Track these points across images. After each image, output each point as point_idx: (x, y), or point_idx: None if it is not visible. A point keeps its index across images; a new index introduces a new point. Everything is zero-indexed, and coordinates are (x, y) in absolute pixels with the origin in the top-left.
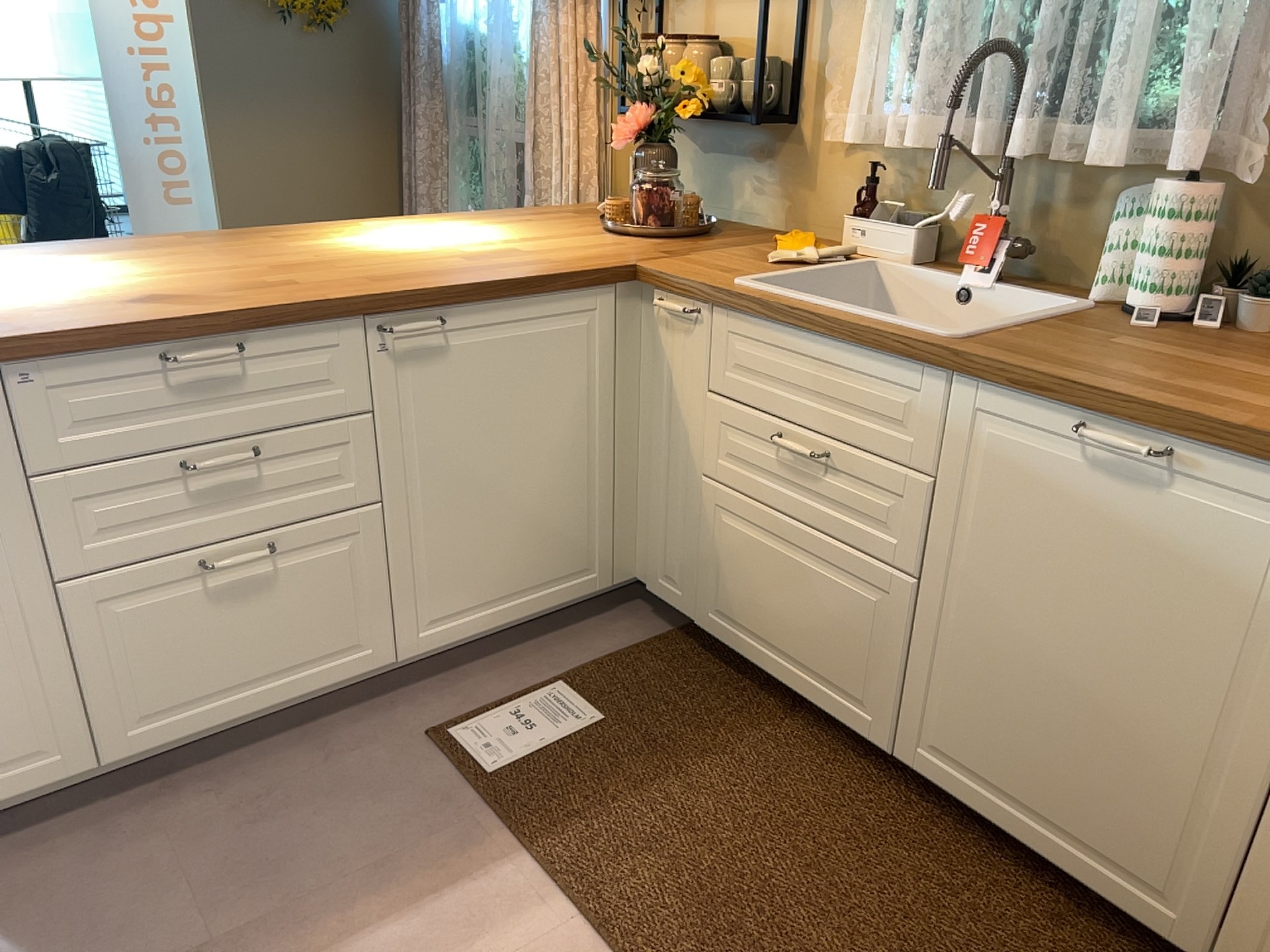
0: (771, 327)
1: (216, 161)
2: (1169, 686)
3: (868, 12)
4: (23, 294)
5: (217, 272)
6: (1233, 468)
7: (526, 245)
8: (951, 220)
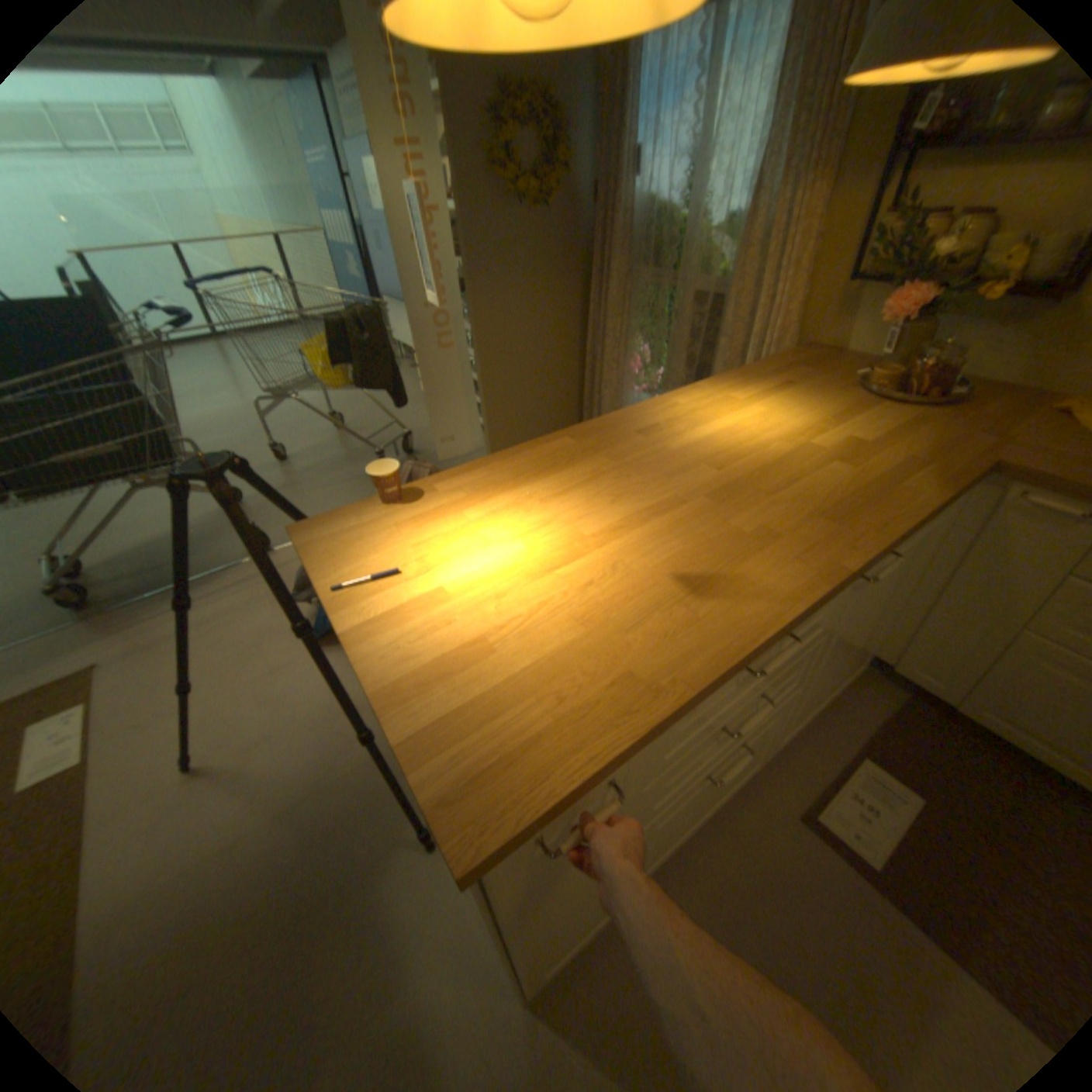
0: None
1: (473, 318)
2: None
3: None
4: (562, 581)
5: (674, 510)
6: None
7: (852, 428)
8: None
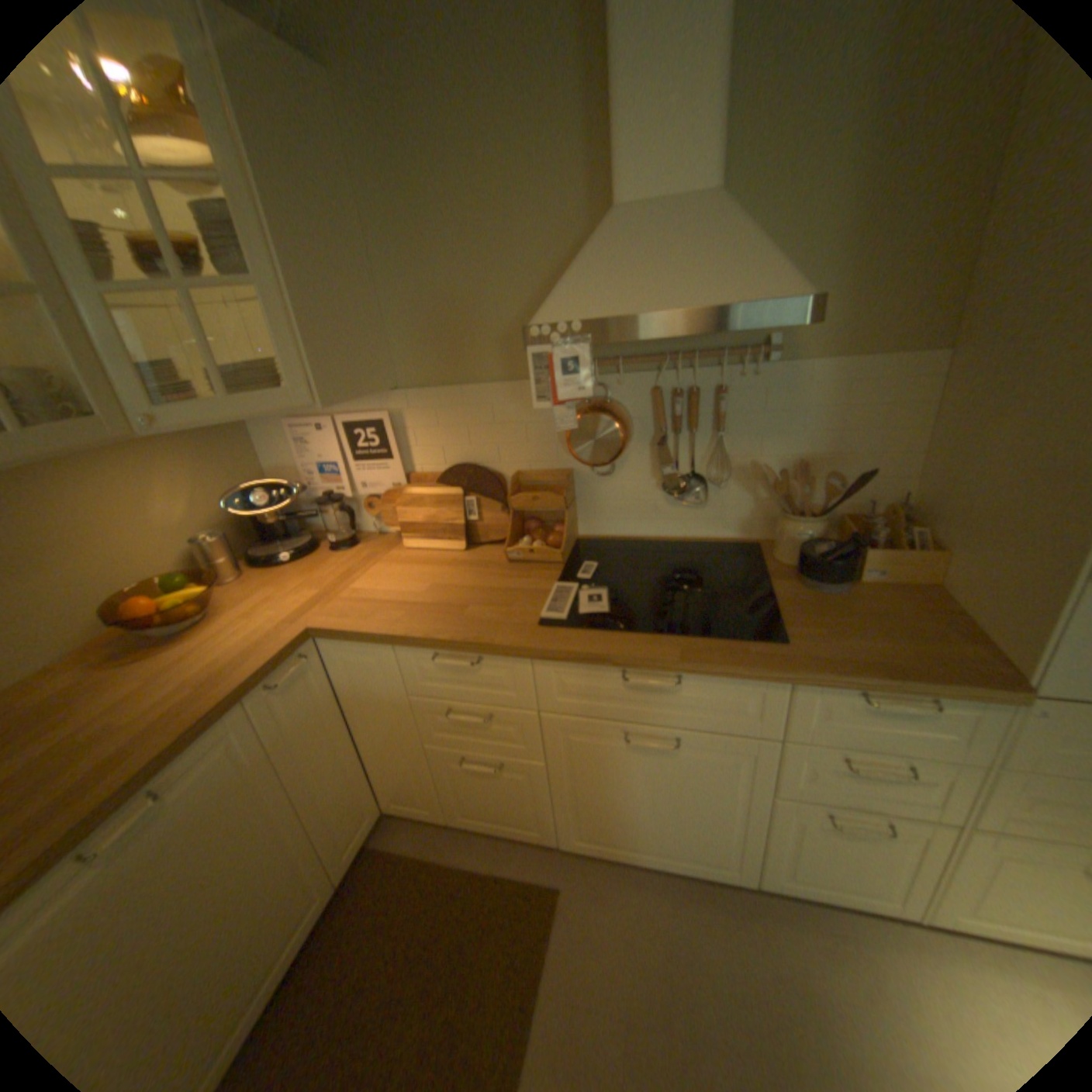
0: None
1: None
2: (246, 857)
3: None
4: None
5: None
6: (185, 759)
7: None
8: None
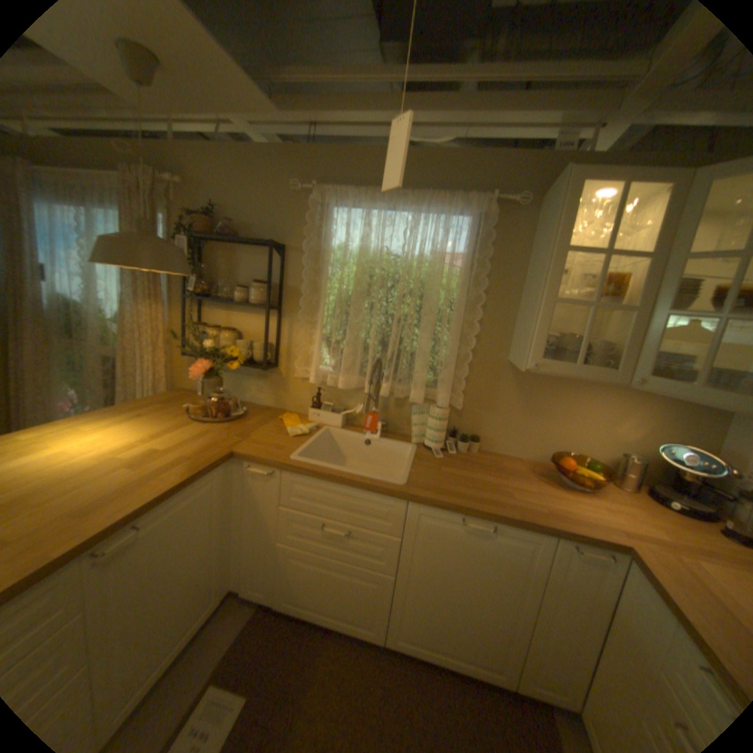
0: (316, 481)
1: None
2: (499, 604)
3: (317, 334)
4: None
5: None
6: (517, 532)
7: (156, 443)
8: (357, 412)
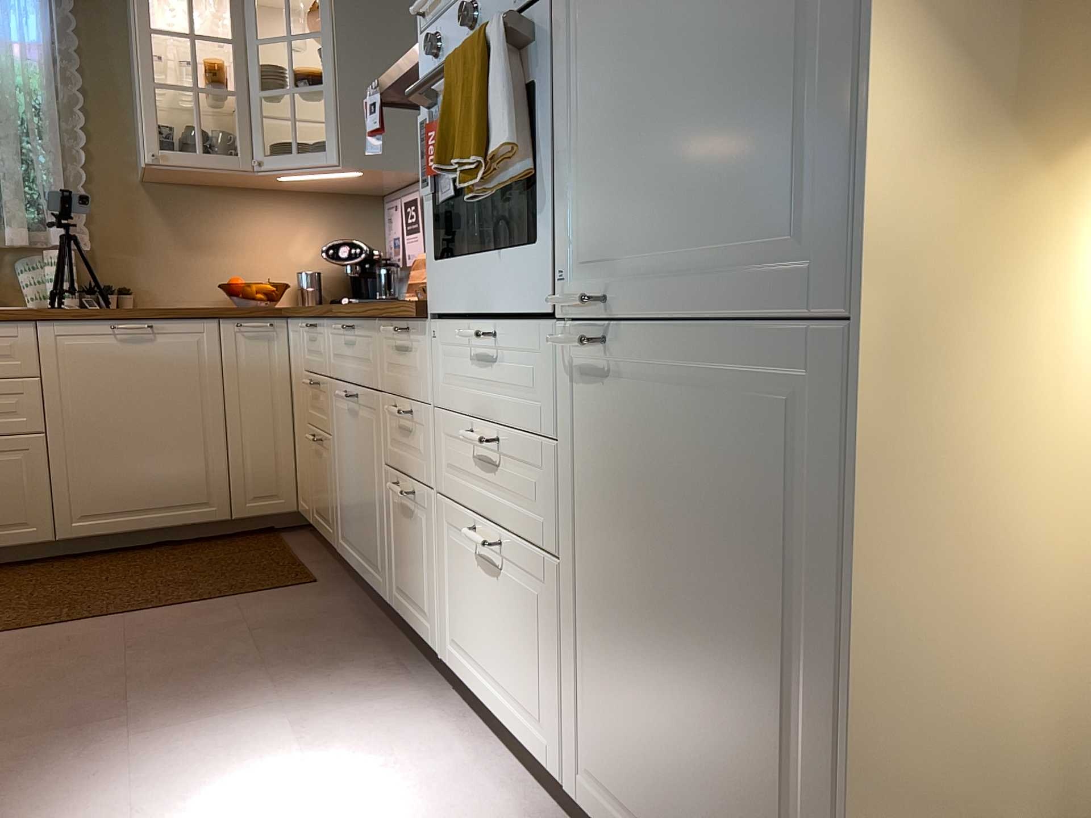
0: None
1: None
2: (180, 415)
3: None
4: None
5: None
6: (174, 324)
7: None
8: None
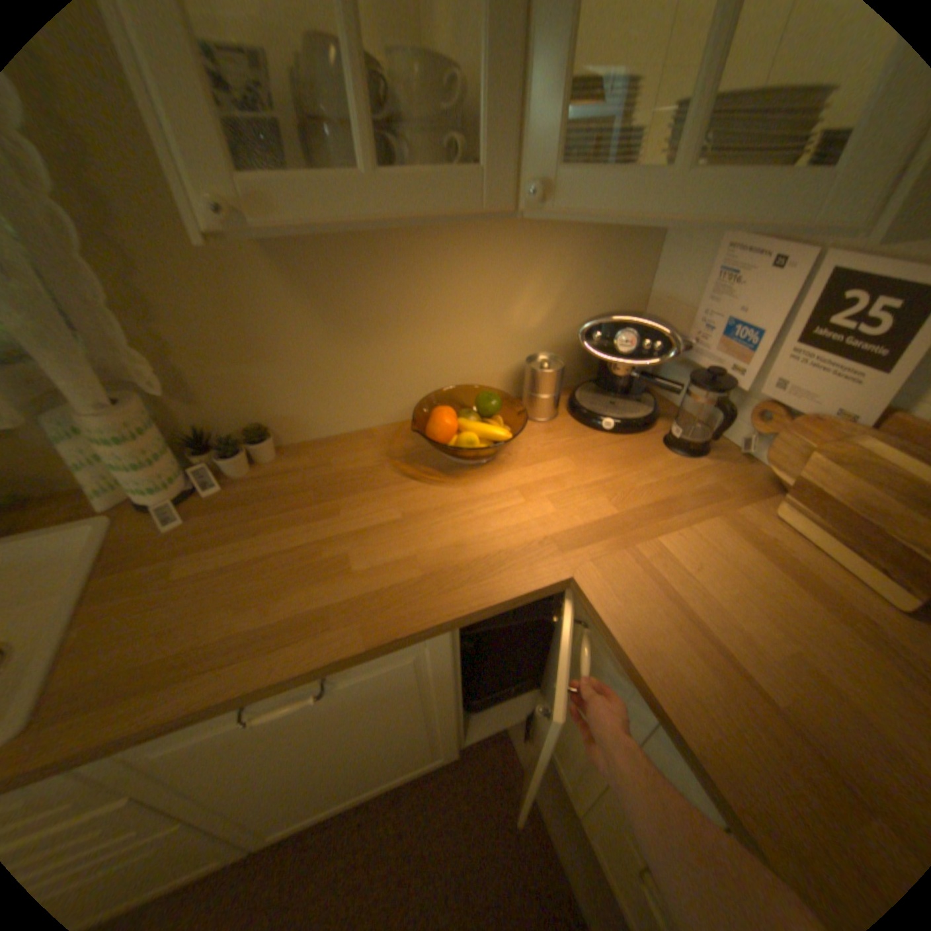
0: None
1: None
2: (393, 731)
3: None
4: None
5: None
6: (369, 661)
7: None
8: None
